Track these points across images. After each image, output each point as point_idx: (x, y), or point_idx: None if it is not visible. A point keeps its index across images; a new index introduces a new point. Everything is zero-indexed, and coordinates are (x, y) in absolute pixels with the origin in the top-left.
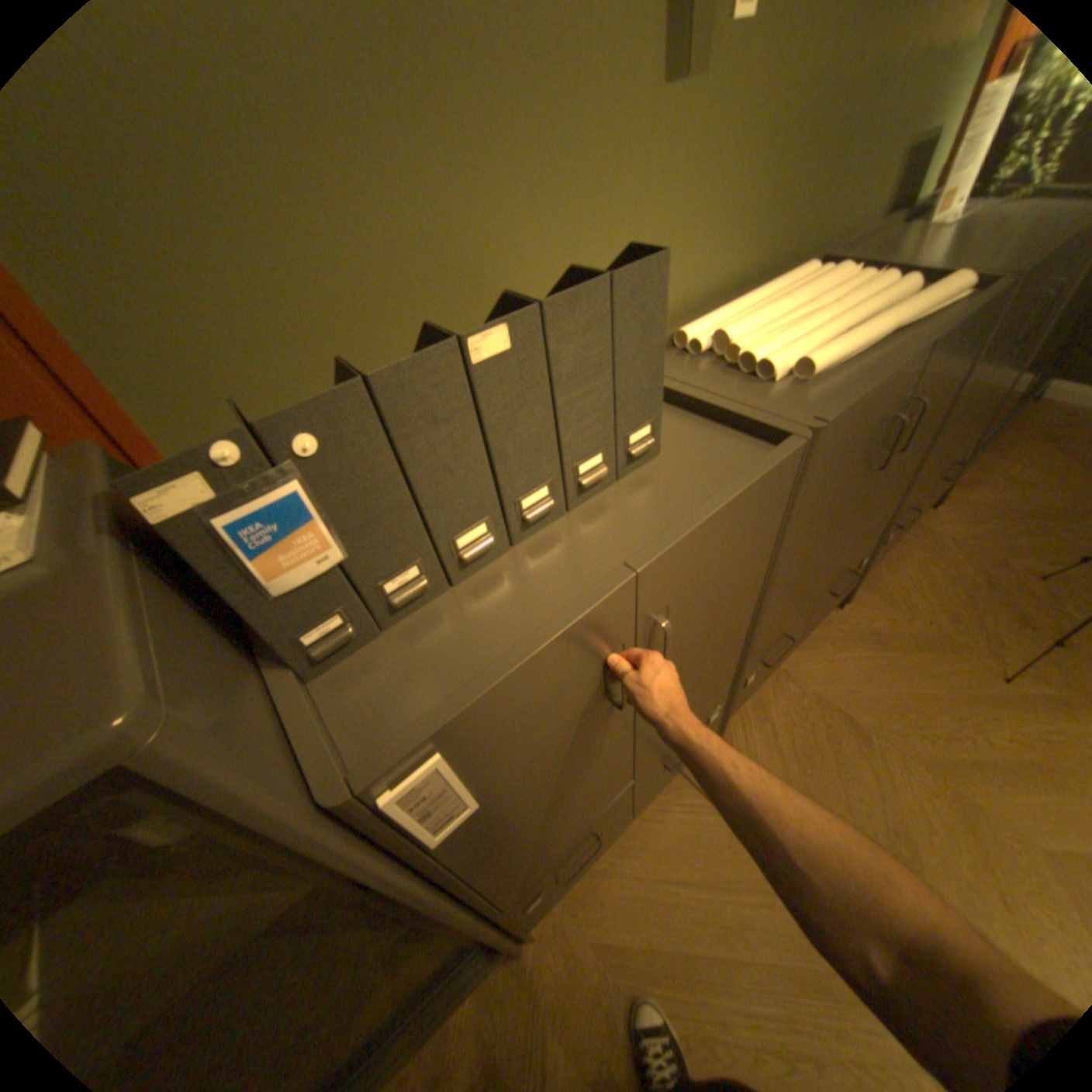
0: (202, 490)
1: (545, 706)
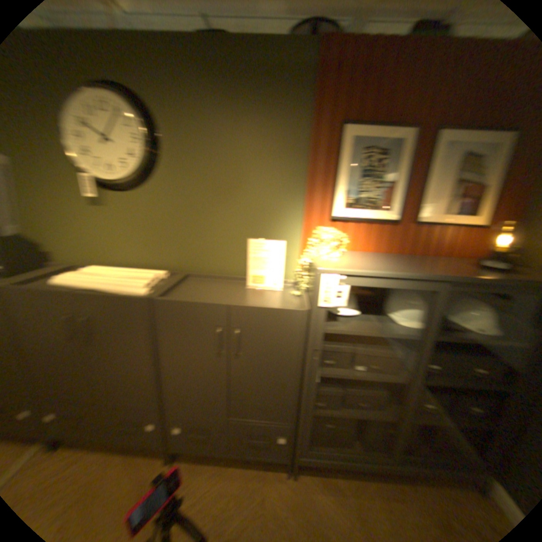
0: None
1: None
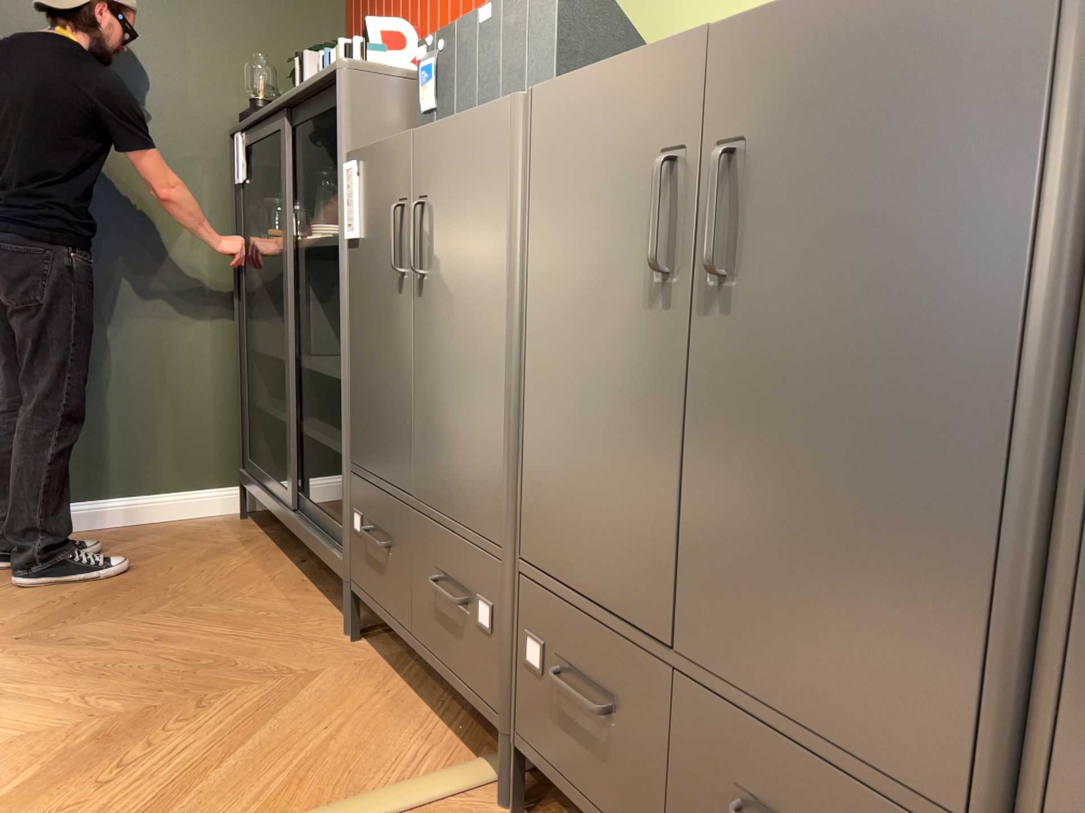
0: (424, 57)
1: (380, 200)
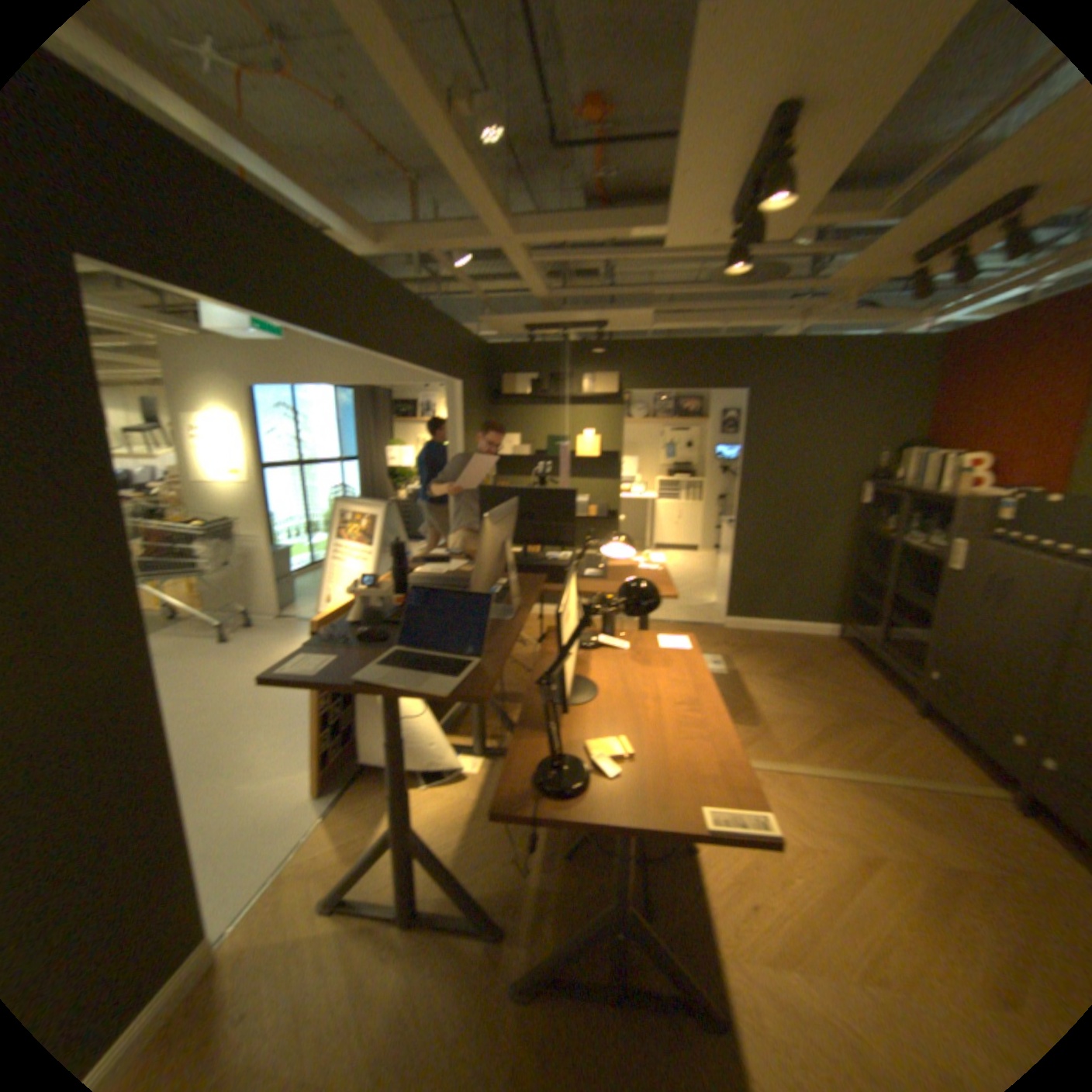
0: (1008, 494)
1: (980, 563)
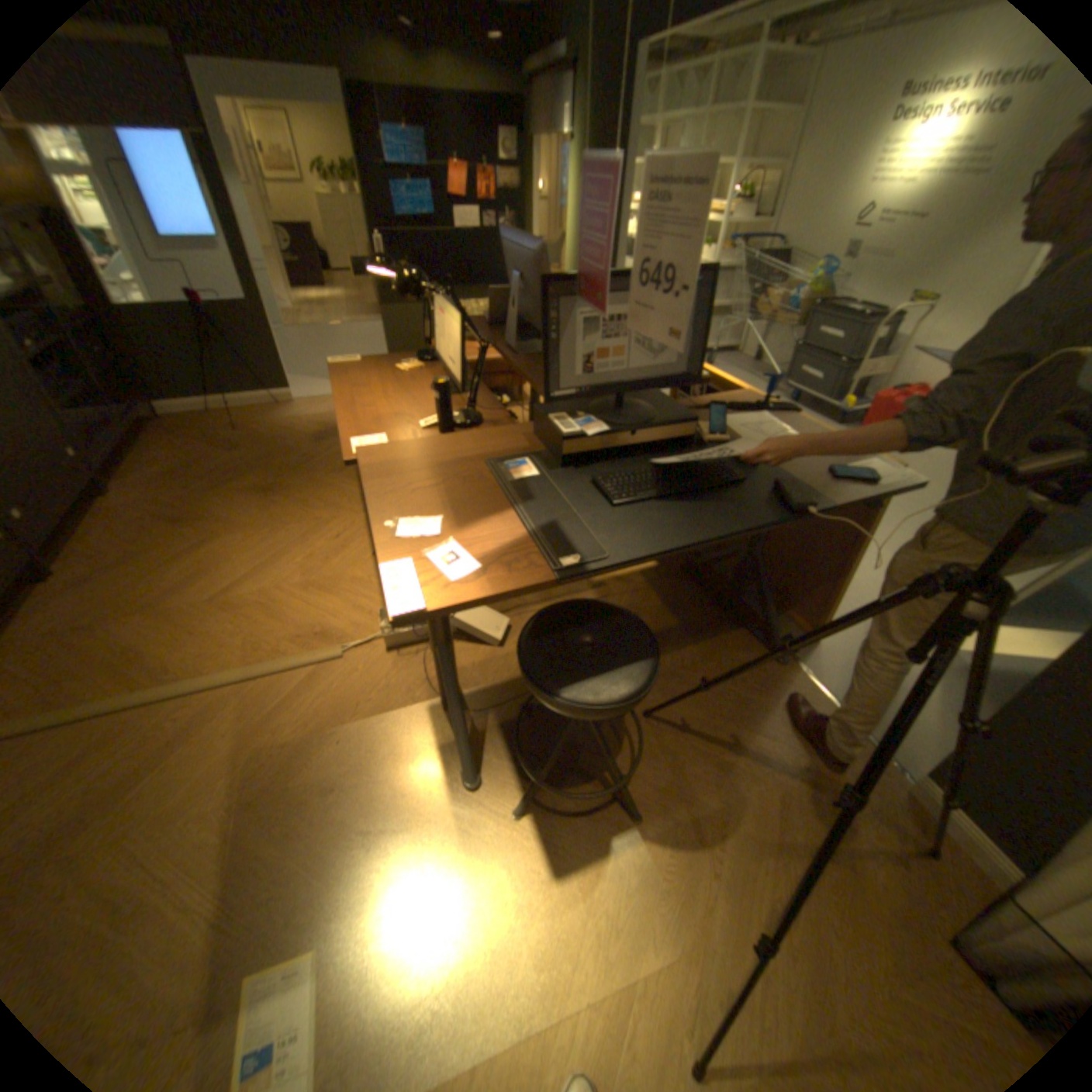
0: None
1: None
